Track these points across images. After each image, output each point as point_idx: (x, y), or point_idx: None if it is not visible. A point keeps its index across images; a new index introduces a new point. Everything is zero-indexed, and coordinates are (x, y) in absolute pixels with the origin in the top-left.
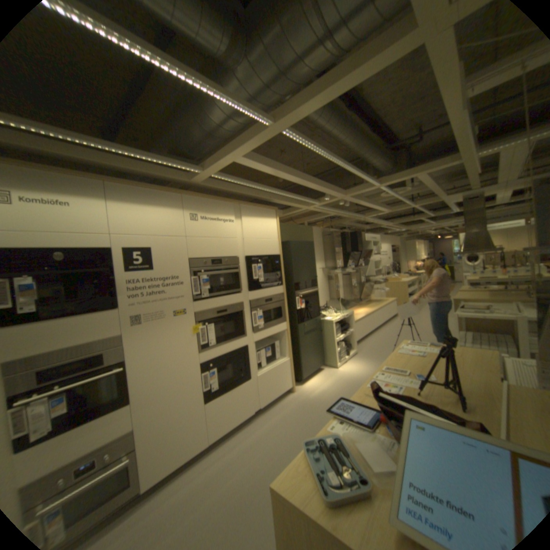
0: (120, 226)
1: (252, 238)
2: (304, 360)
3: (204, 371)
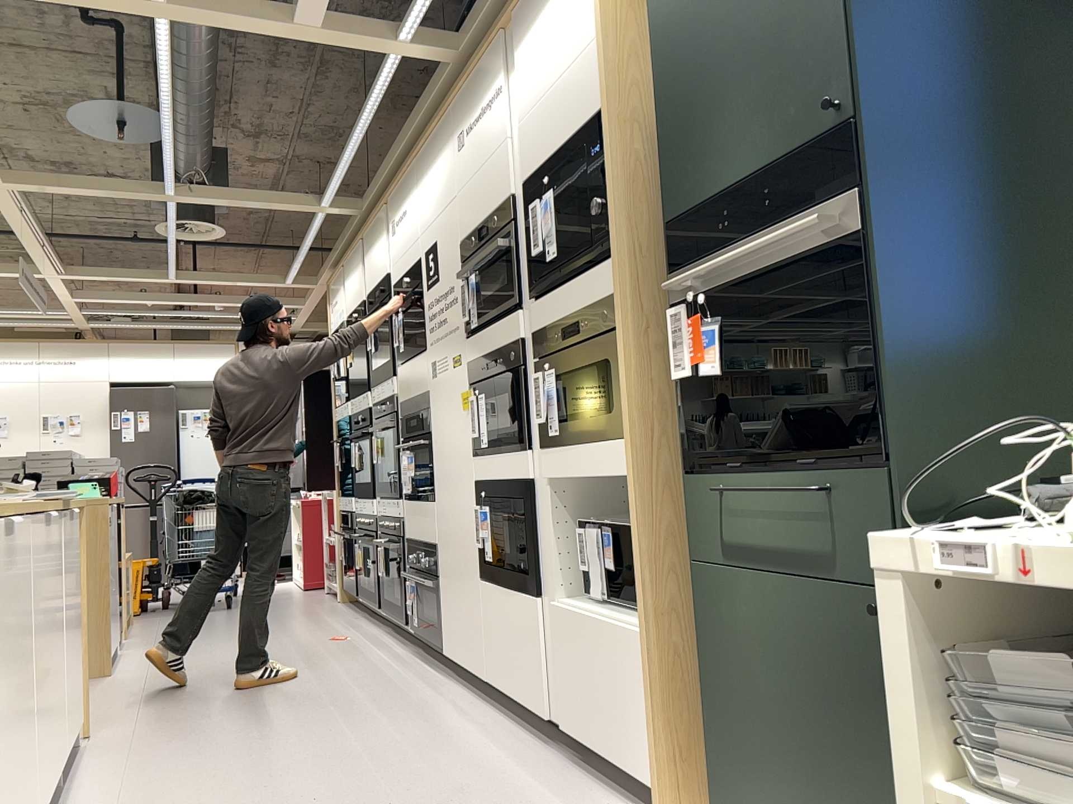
0: (422, 218)
1: (535, 102)
2: (736, 723)
3: (479, 503)
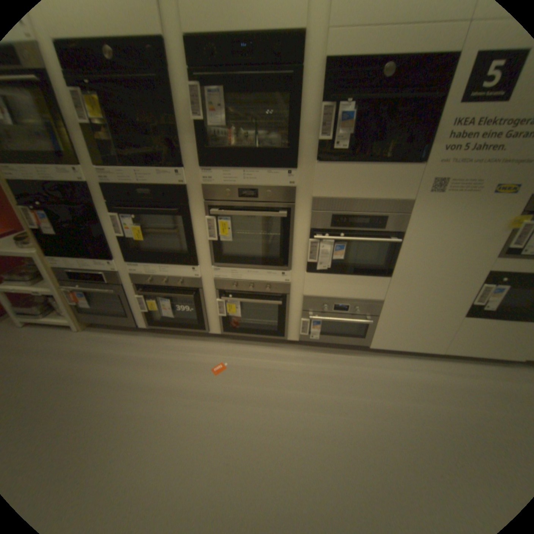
0: None
1: None
2: None
3: (492, 282)
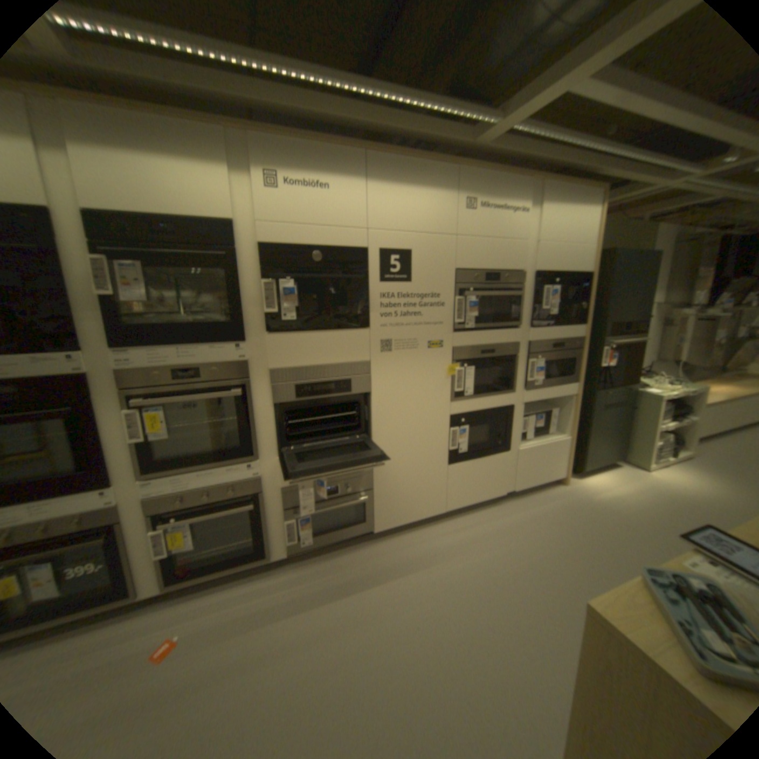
0: (379, 218)
1: (553, 240)
2: (595, 445)
3: (454, 426)
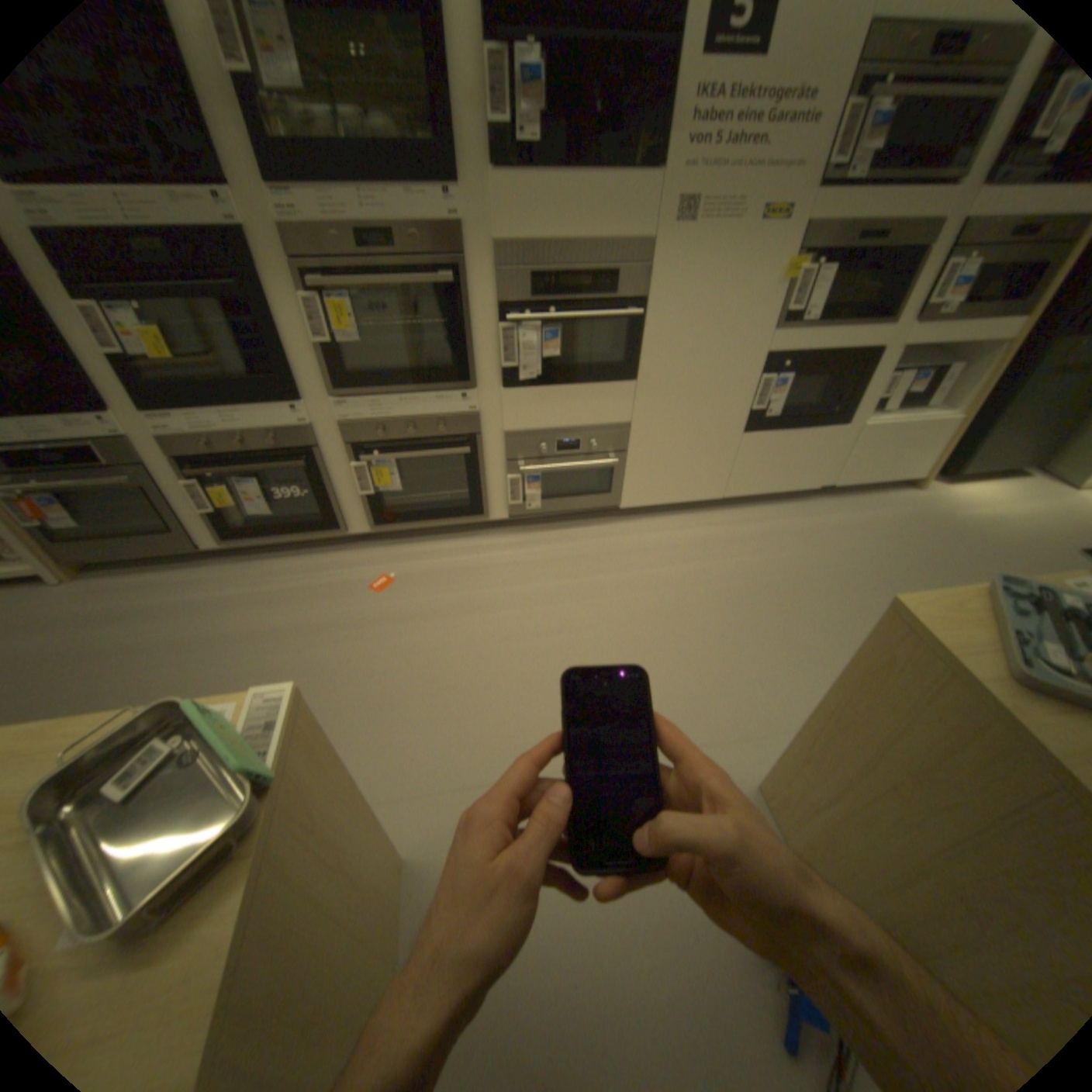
0: None
1: None
2: (1002, 434)
3: (771, 372)
